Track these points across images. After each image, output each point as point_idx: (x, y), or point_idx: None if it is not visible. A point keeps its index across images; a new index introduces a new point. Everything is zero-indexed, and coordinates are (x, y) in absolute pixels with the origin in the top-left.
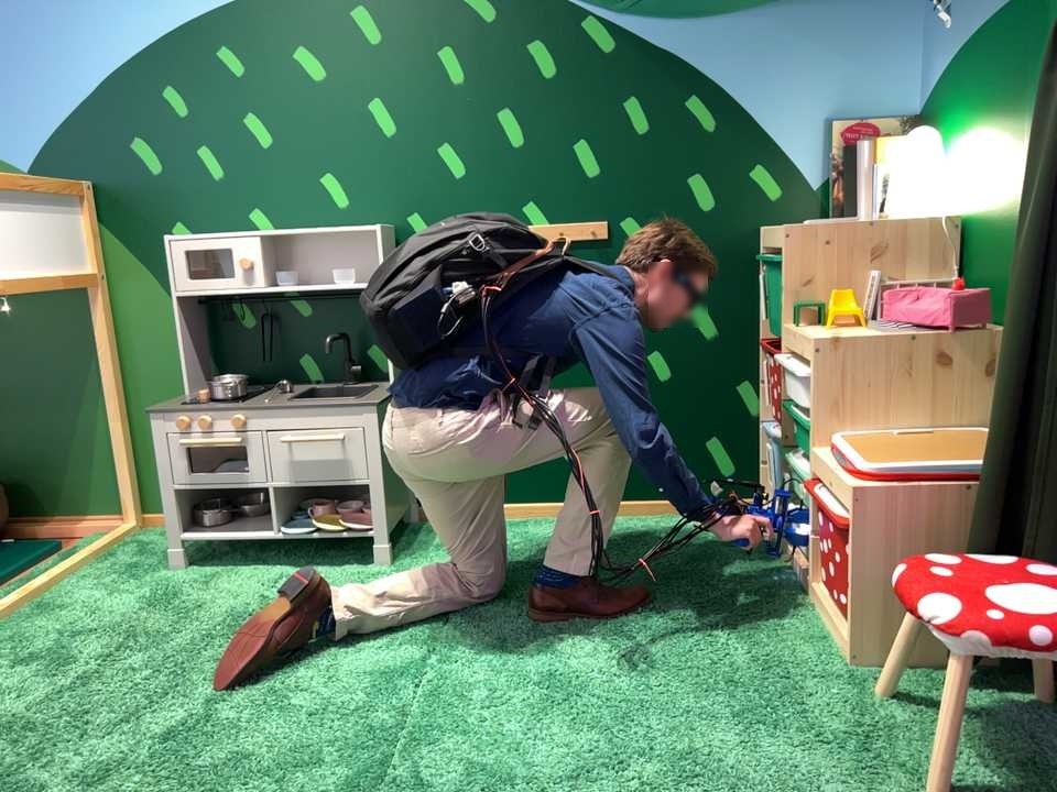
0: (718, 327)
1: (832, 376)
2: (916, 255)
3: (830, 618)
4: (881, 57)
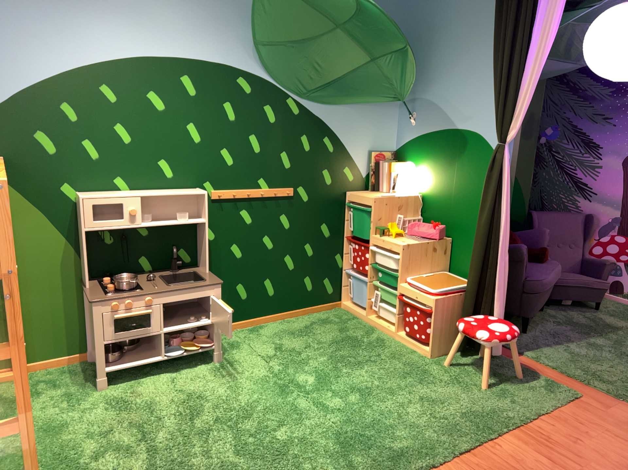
0: (331, 232)
1: (406, 257)
2: (410, 209)
3: (414, 341)
4: (386, 131)
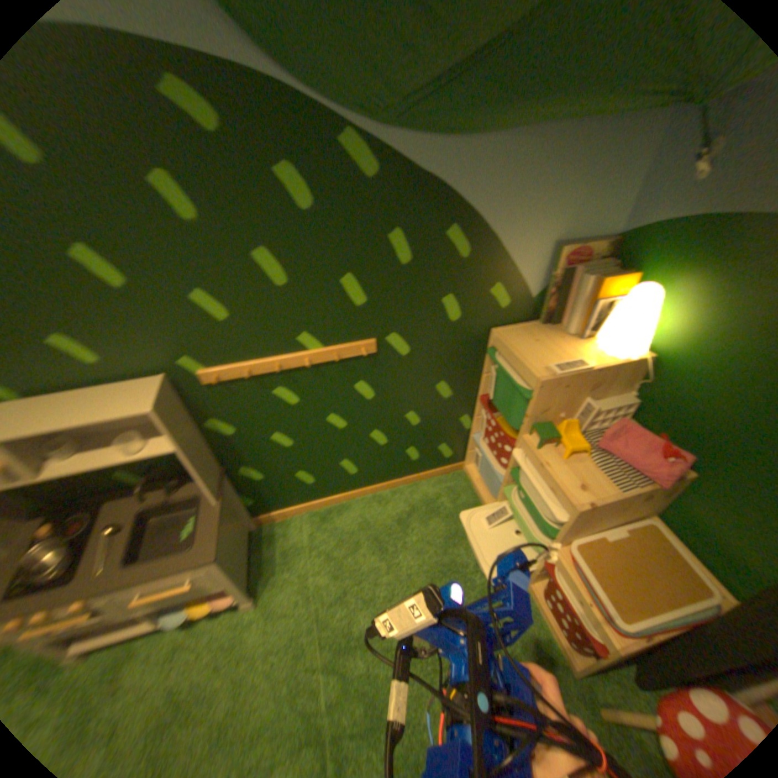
0: (459, 392)
1: (588, 524)
2: (625, 385)
3: (560, 634)
4: (623, 184)
